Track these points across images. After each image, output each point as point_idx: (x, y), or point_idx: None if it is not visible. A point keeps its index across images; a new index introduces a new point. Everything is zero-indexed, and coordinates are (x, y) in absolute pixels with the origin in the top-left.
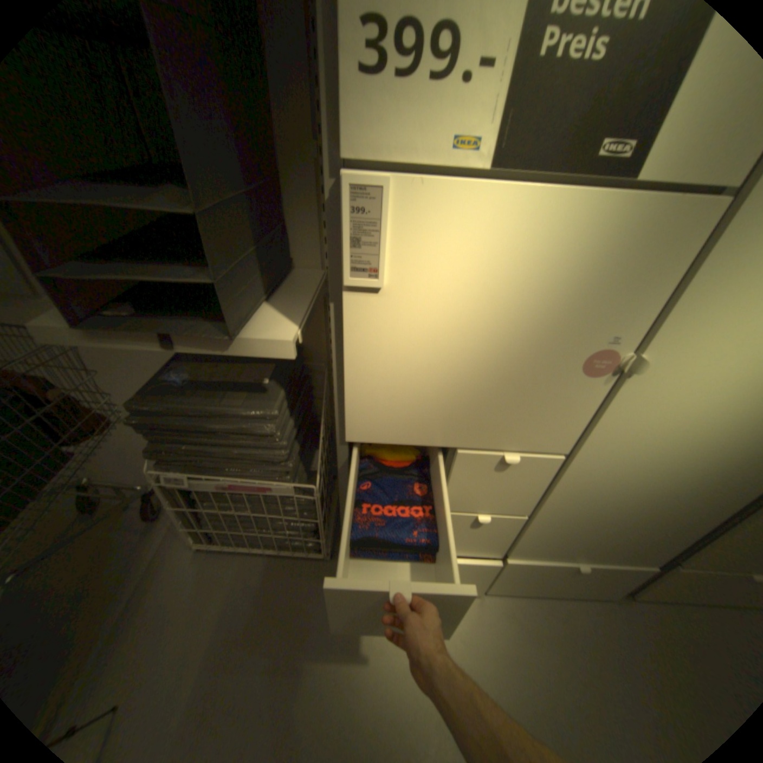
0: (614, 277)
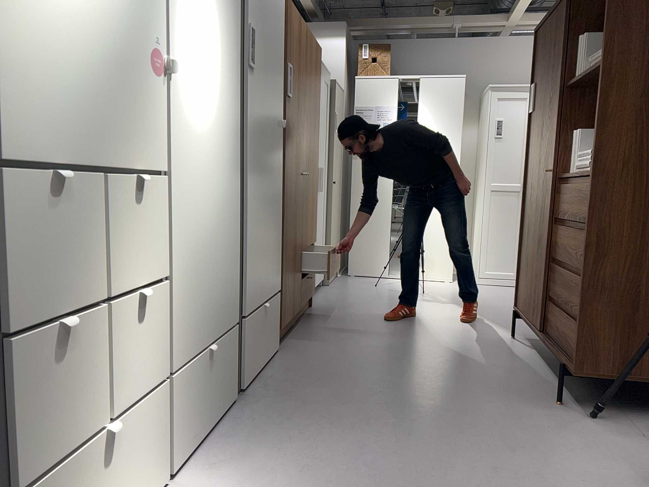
0: None
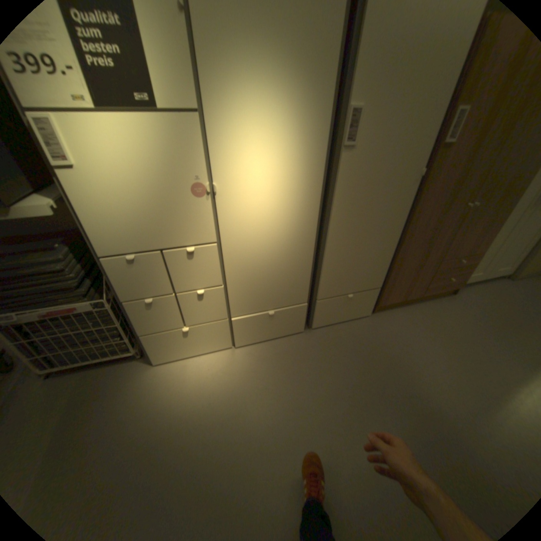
0: (176, 149)
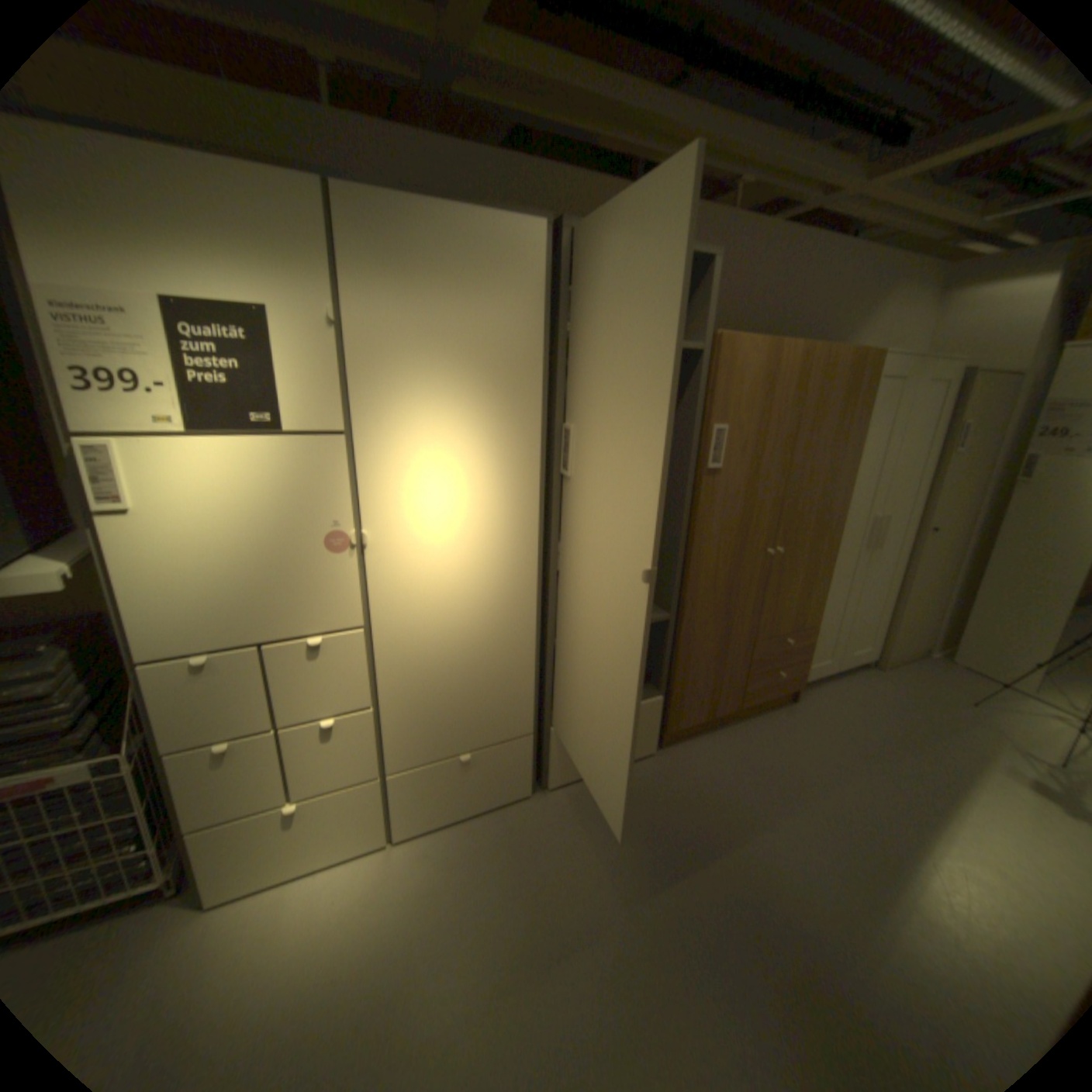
0: (306, 484)
